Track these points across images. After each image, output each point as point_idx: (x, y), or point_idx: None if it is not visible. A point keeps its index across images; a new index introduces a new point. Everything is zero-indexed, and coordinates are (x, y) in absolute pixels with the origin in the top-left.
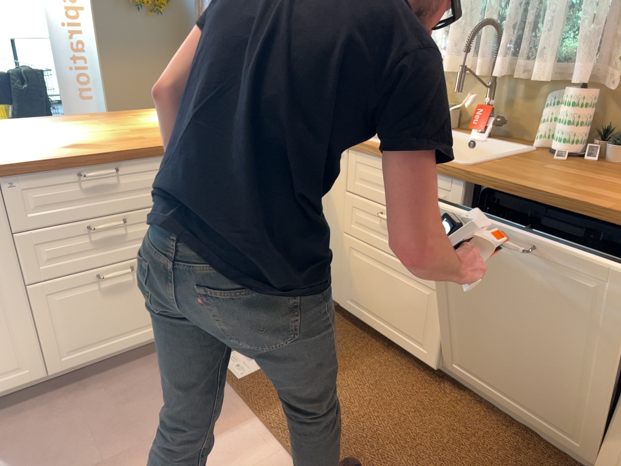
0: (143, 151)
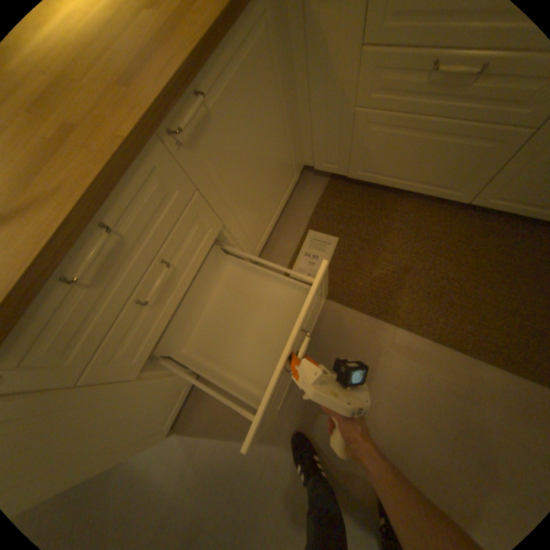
0: (107, 167)
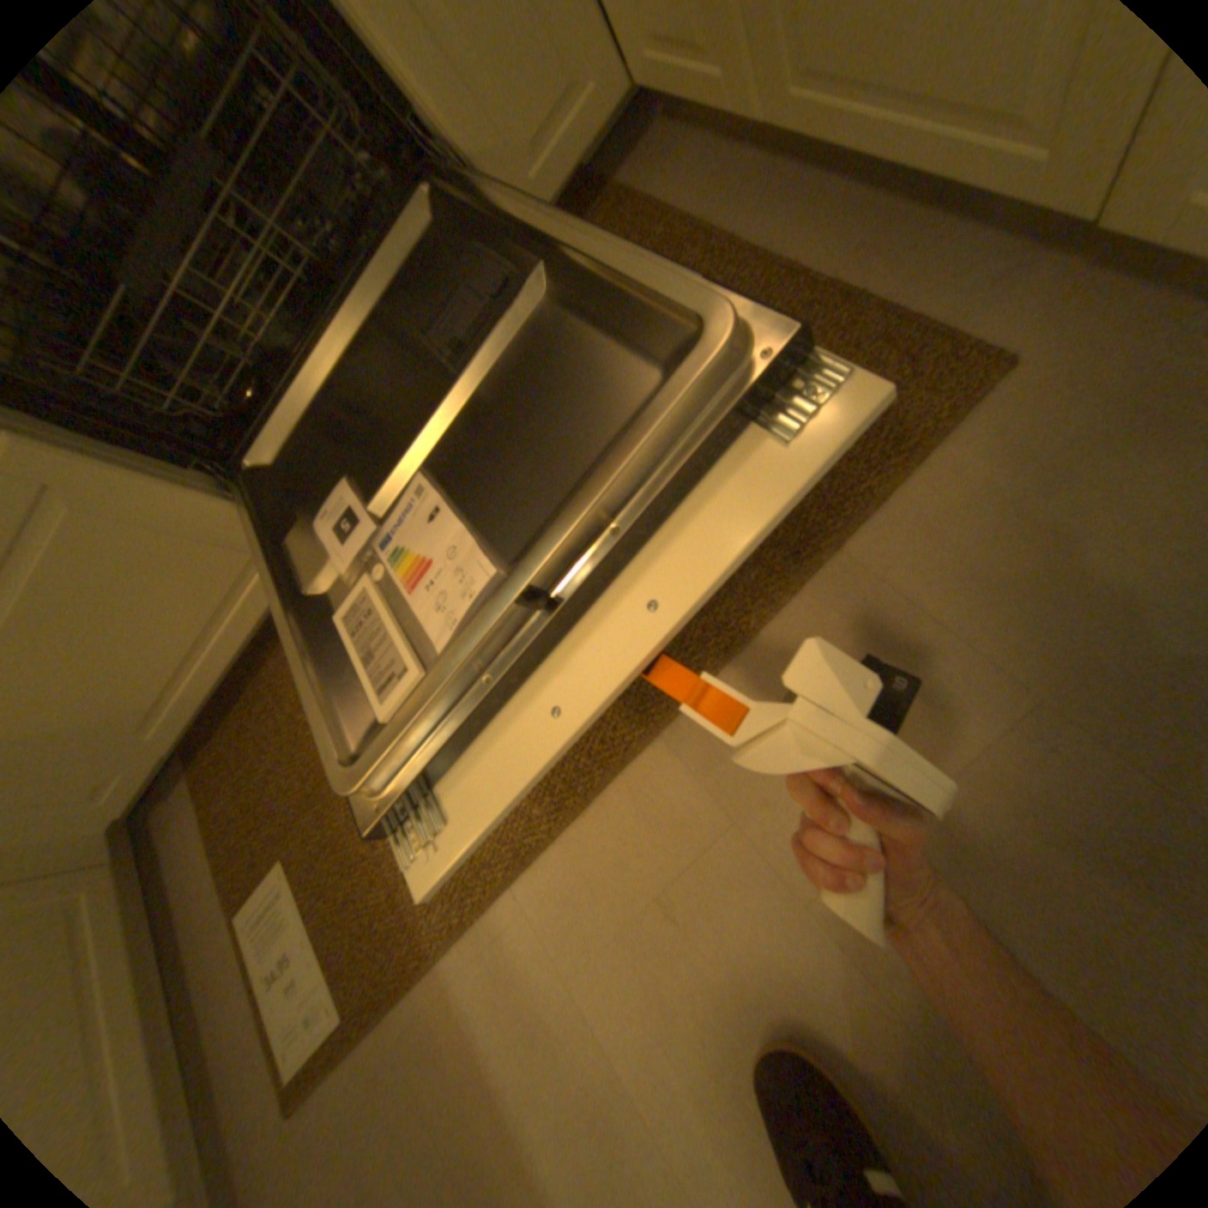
0: None
